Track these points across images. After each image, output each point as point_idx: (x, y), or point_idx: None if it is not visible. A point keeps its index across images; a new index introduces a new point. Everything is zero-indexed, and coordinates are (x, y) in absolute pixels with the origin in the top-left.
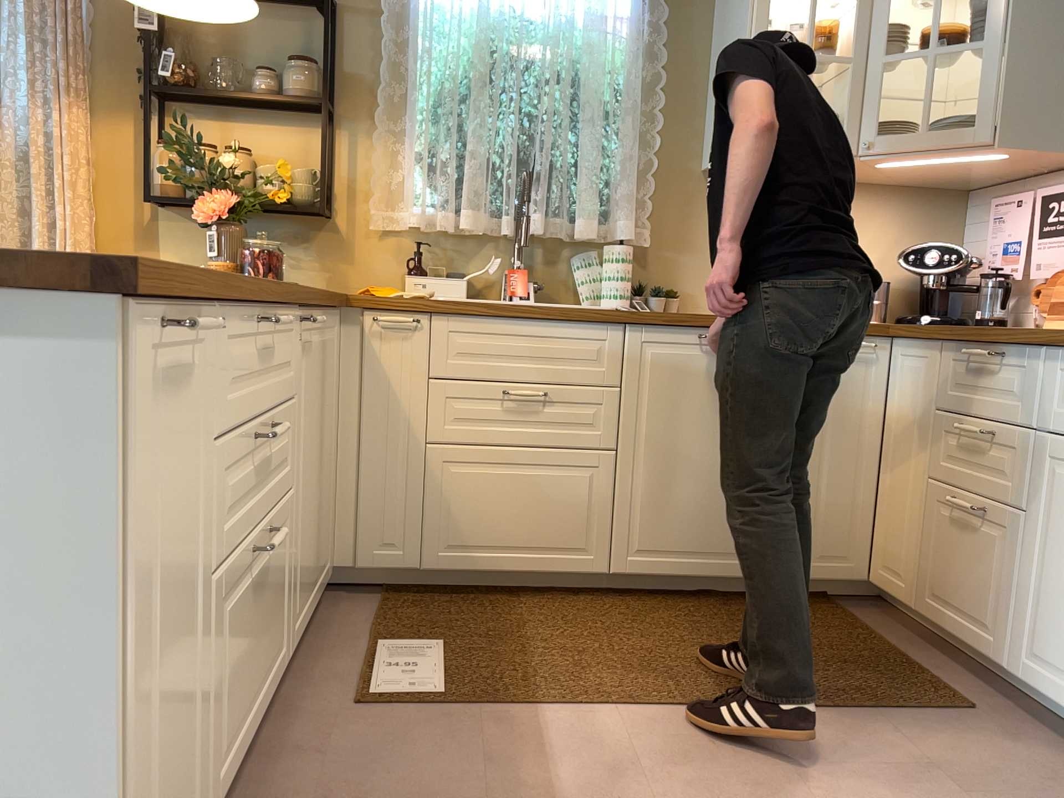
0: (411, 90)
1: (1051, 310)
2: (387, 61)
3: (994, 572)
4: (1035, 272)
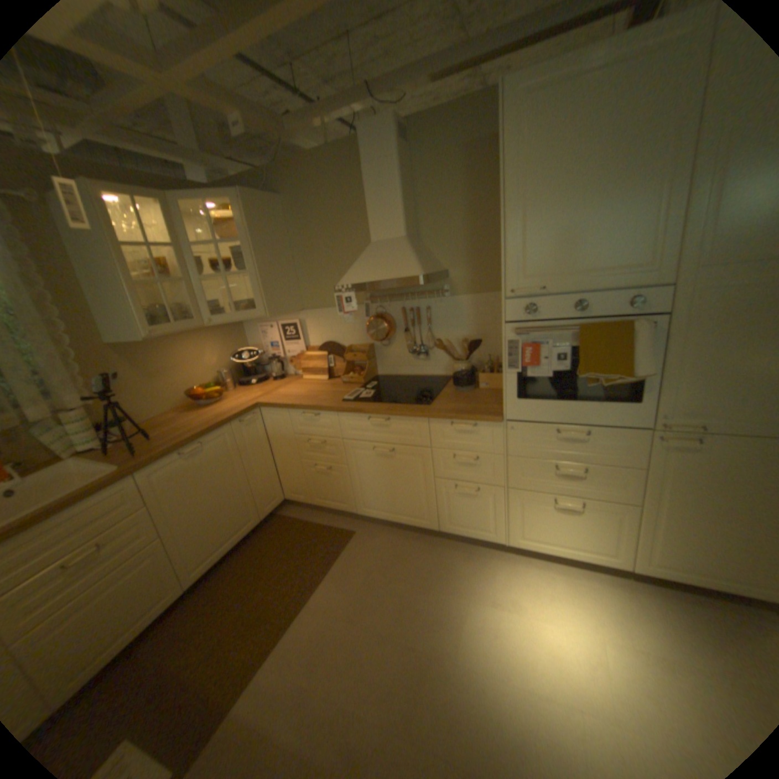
0: None
1: (302, 371)
2: None
3: (341, 486)
4: (287, 354)
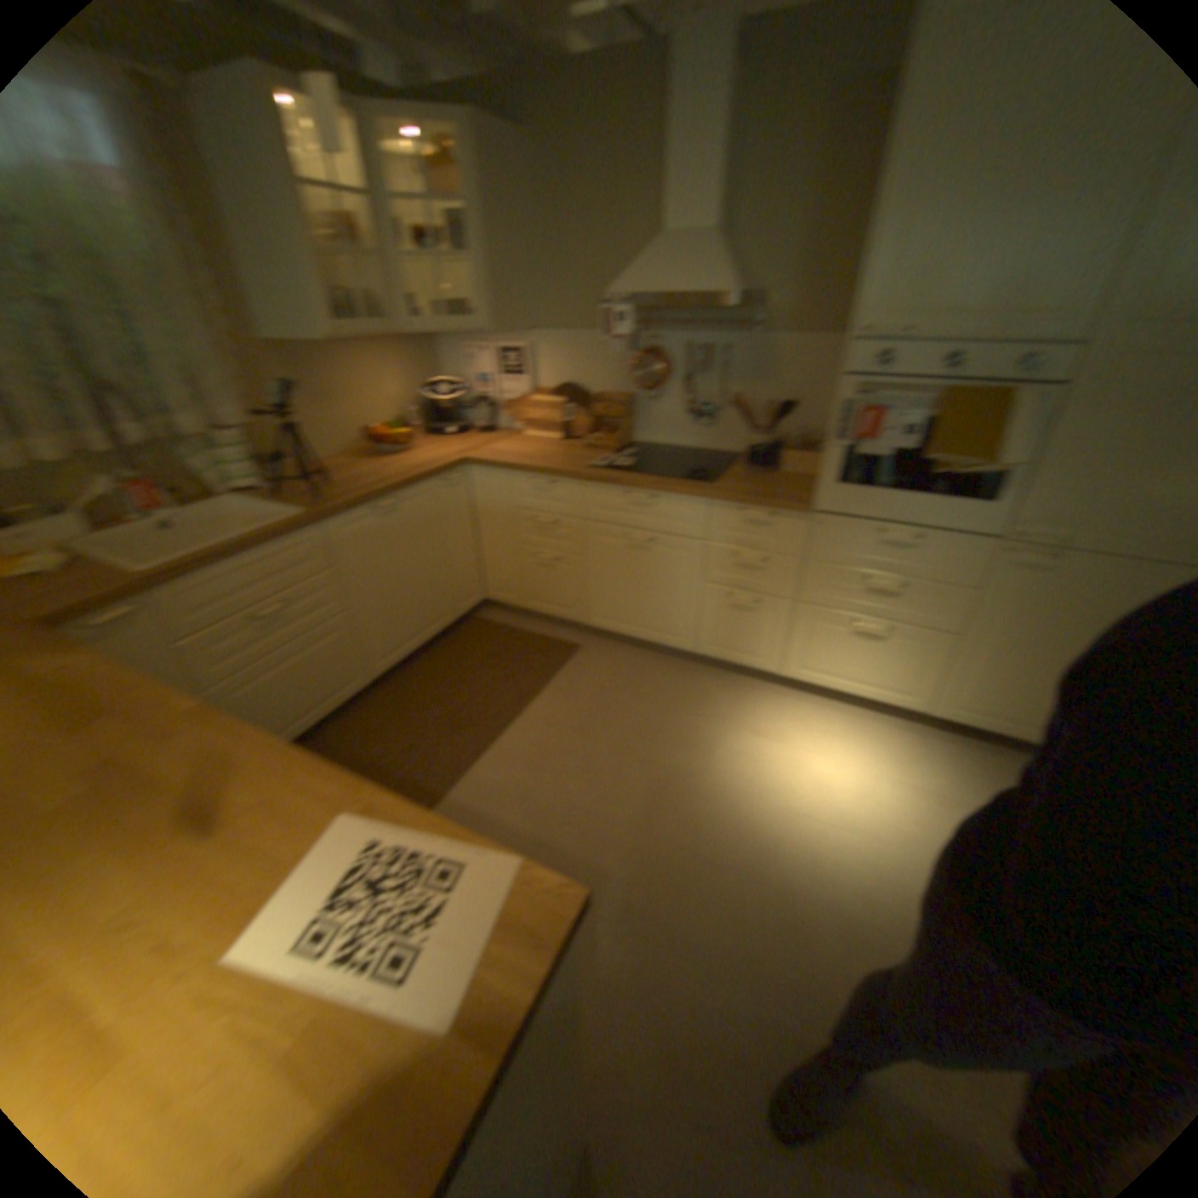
0: None
1: (529, 422)
2: None
3: (574, 584)
4: (507, 395)
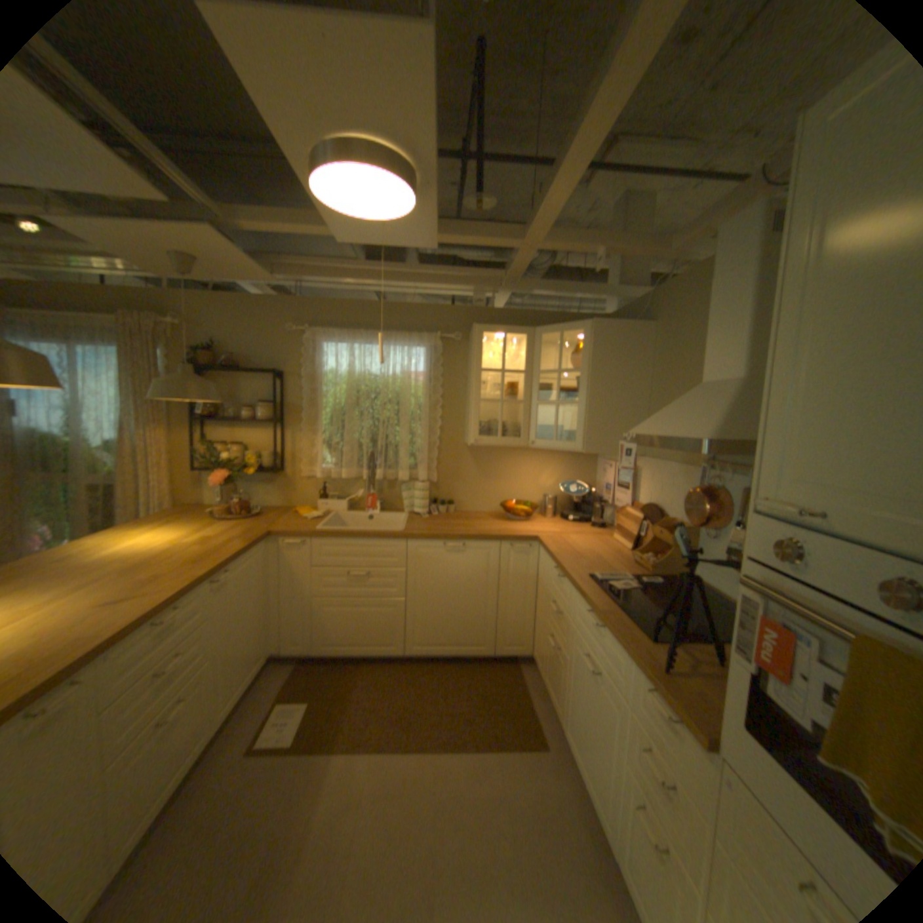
0: (320, 410)
1: (617, 527)
2: (307, 397)
3: (562, 681)
4: (616, 503)
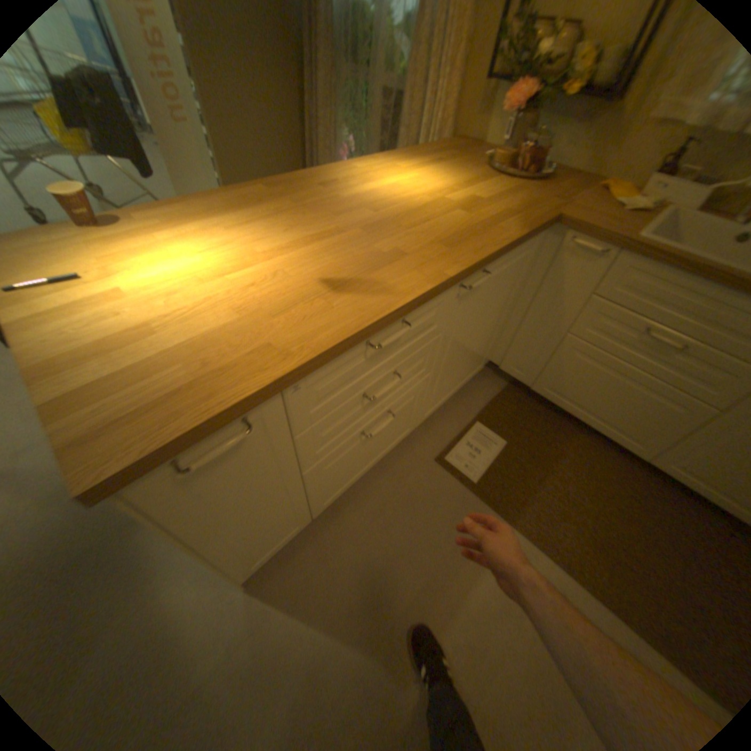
0: None
1: None
2: None
3: None
4: None
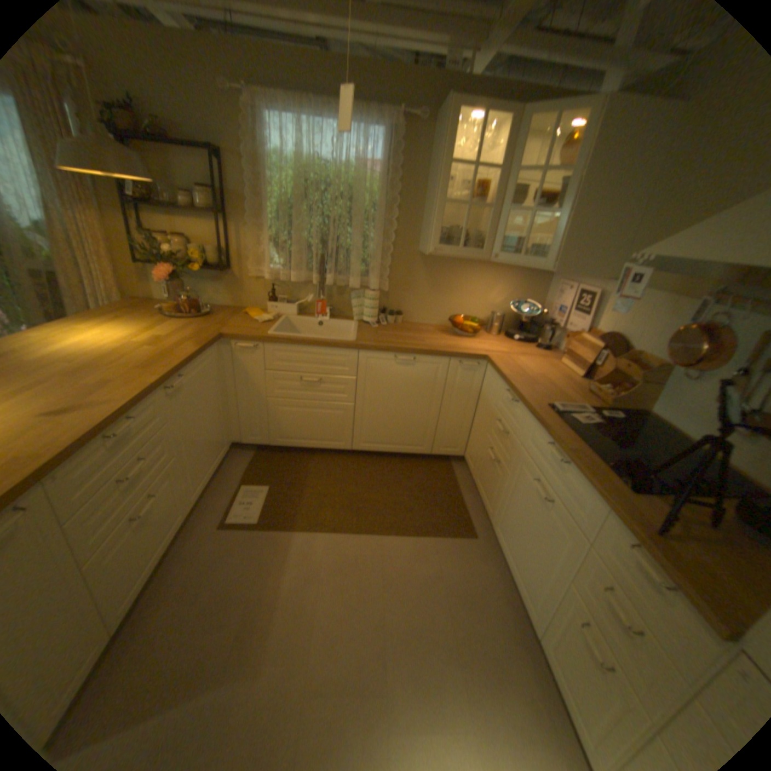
0: (263, 201)
1: (567, 352)
2: (248, 184)
3: (497, 488)
4: (568, 326)
